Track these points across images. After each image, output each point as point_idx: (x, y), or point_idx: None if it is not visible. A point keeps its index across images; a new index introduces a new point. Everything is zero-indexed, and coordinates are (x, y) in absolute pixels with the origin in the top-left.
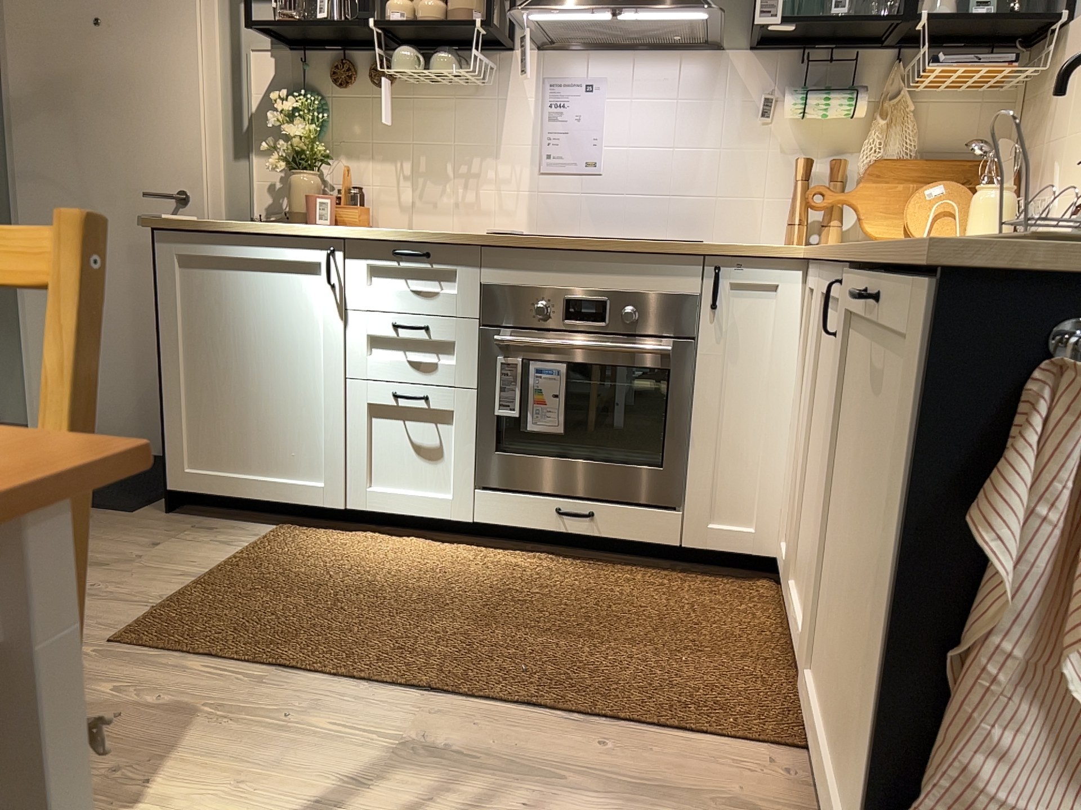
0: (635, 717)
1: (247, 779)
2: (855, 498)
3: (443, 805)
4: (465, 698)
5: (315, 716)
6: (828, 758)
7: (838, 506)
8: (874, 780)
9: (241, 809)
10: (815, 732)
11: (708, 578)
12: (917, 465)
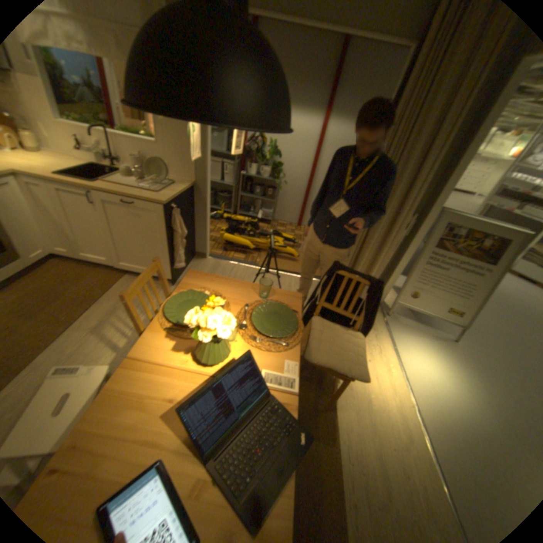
0: (101, 293)
1: (86, 360)
2: (125, 231)
3: (114, 324)
4: (74, 320)
5: (63, 351)
6: (141, 268)
7: (115, 233)
8: (166, 261)
9: (98, 358)
10: (130, 269)
11: (38, 268)
12: (161, 224)
